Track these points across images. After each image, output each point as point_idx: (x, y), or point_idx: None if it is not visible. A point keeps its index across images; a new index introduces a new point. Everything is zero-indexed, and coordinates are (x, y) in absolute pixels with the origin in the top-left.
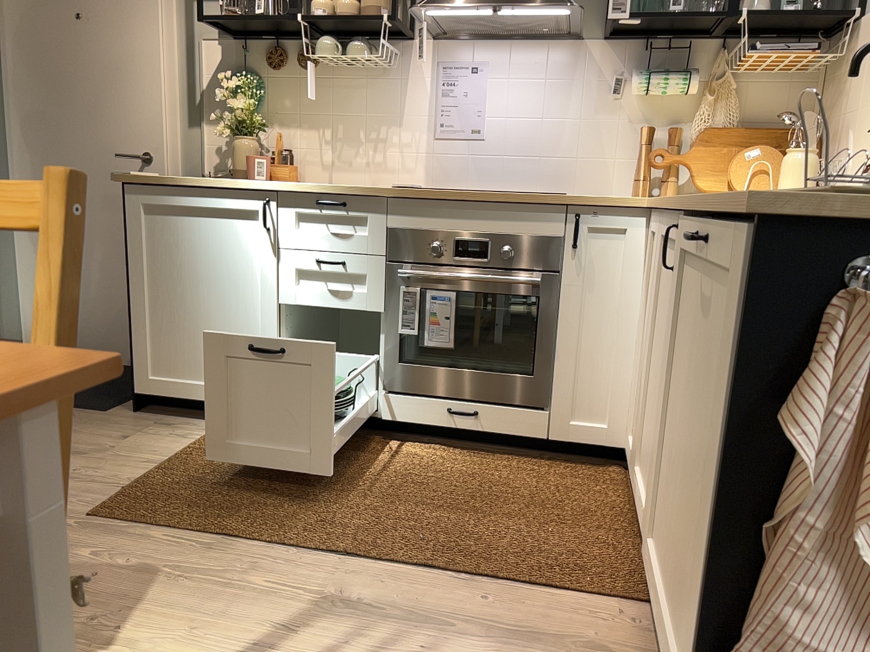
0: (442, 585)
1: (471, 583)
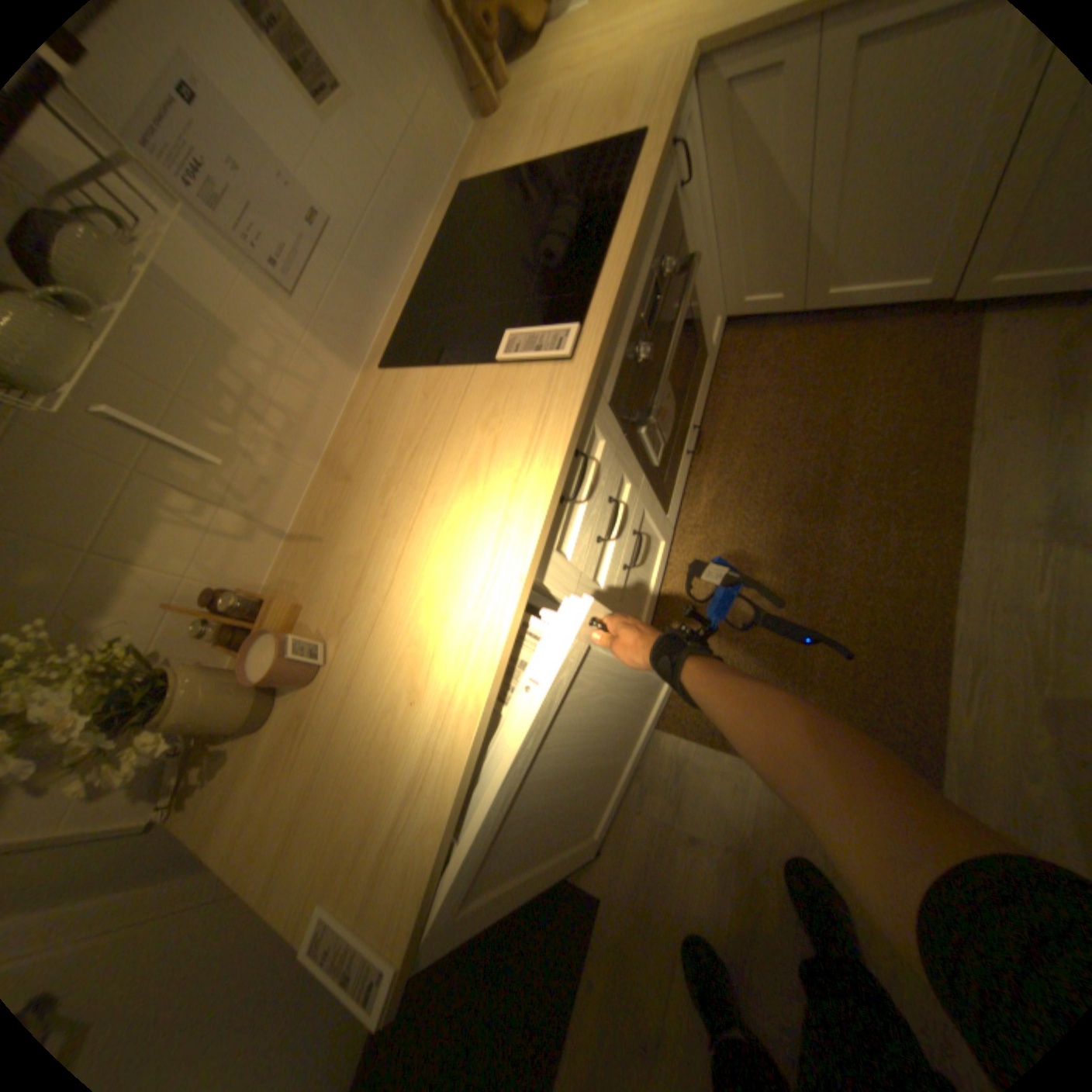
0: (1007, 449)
1: (996, 428)
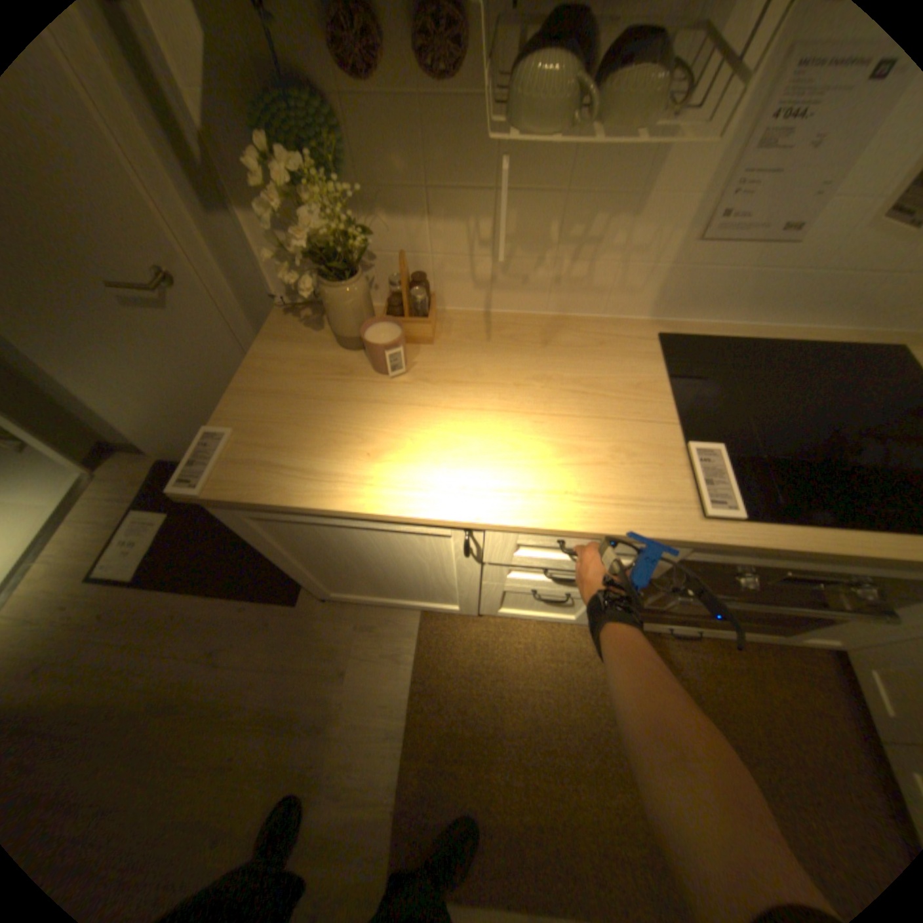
0: None
1: None
